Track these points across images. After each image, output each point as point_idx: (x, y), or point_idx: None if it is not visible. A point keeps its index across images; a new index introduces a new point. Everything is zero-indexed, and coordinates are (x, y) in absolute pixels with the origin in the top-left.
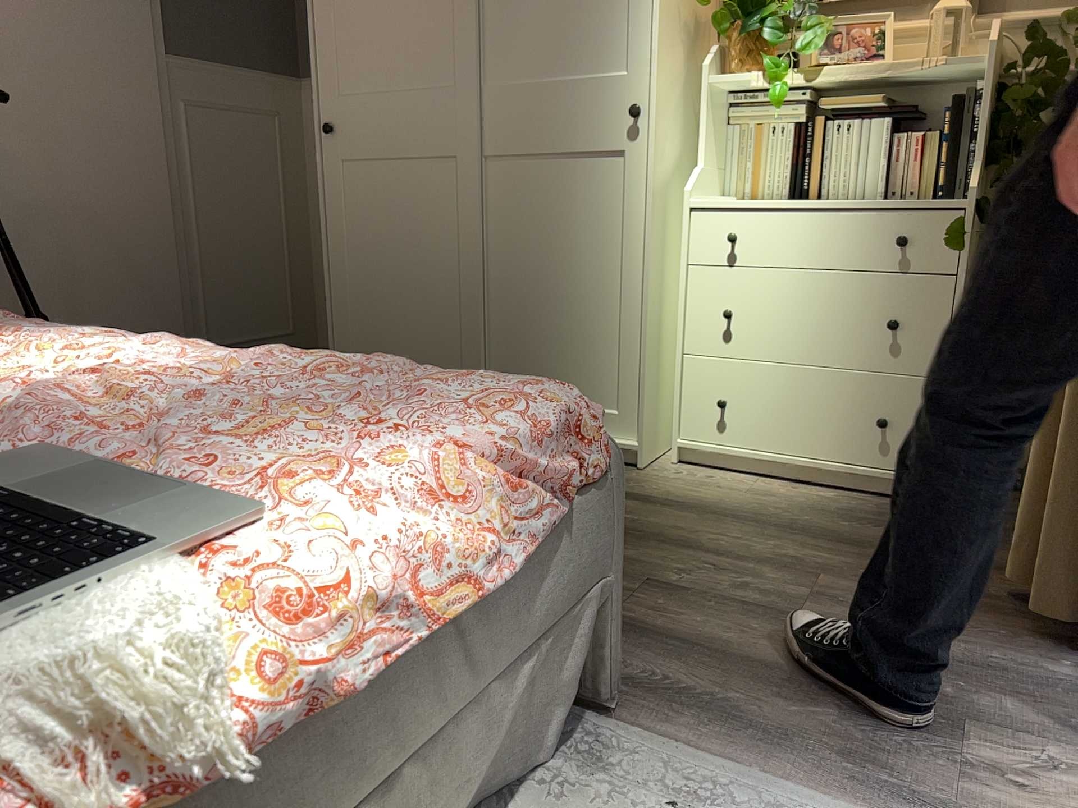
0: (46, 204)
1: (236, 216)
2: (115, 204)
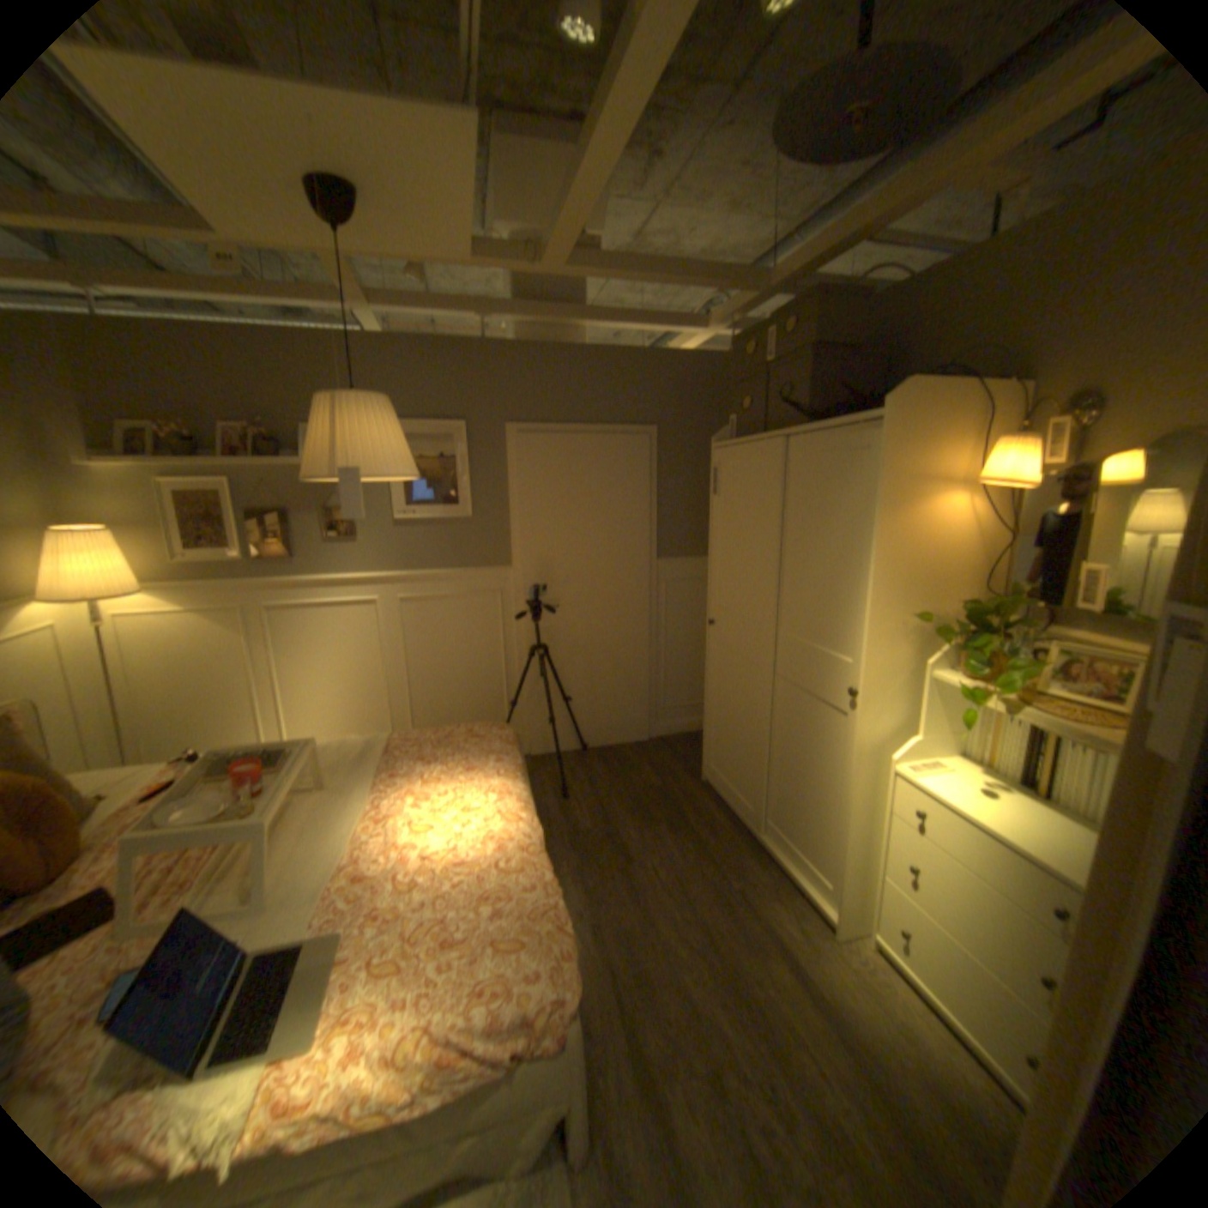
0: (581, 642)
1: (687, 638)
2: (615, 639)
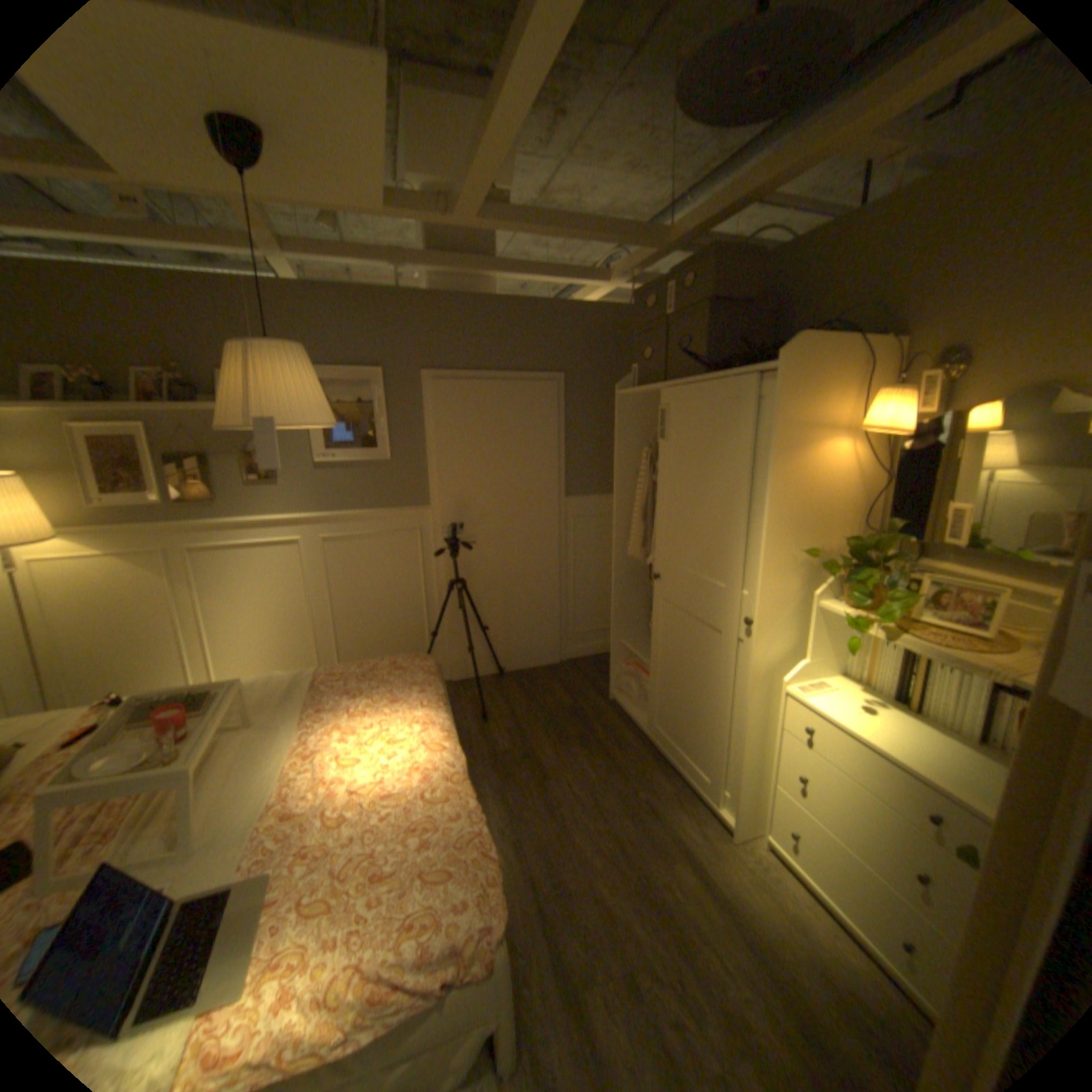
0: (496, 575)
1: (594, 569)
2: (528, 571)
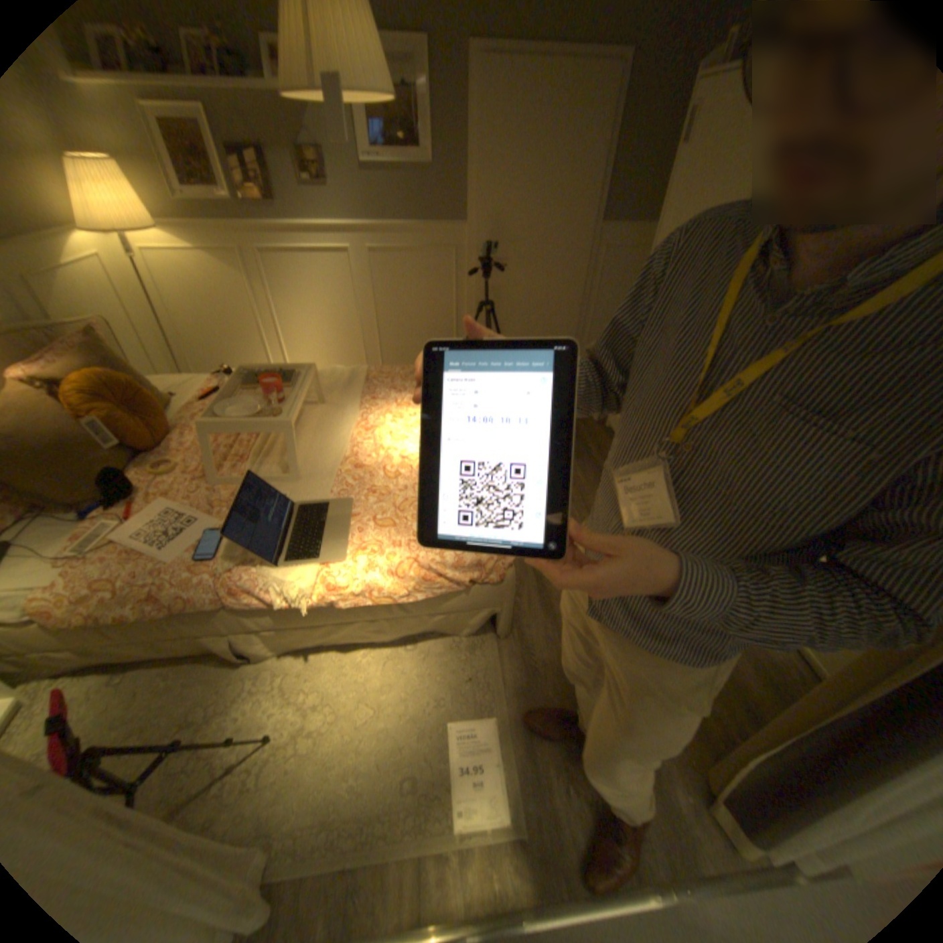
0: (522, 302)
1: (615, 305)
2: (552, 301)
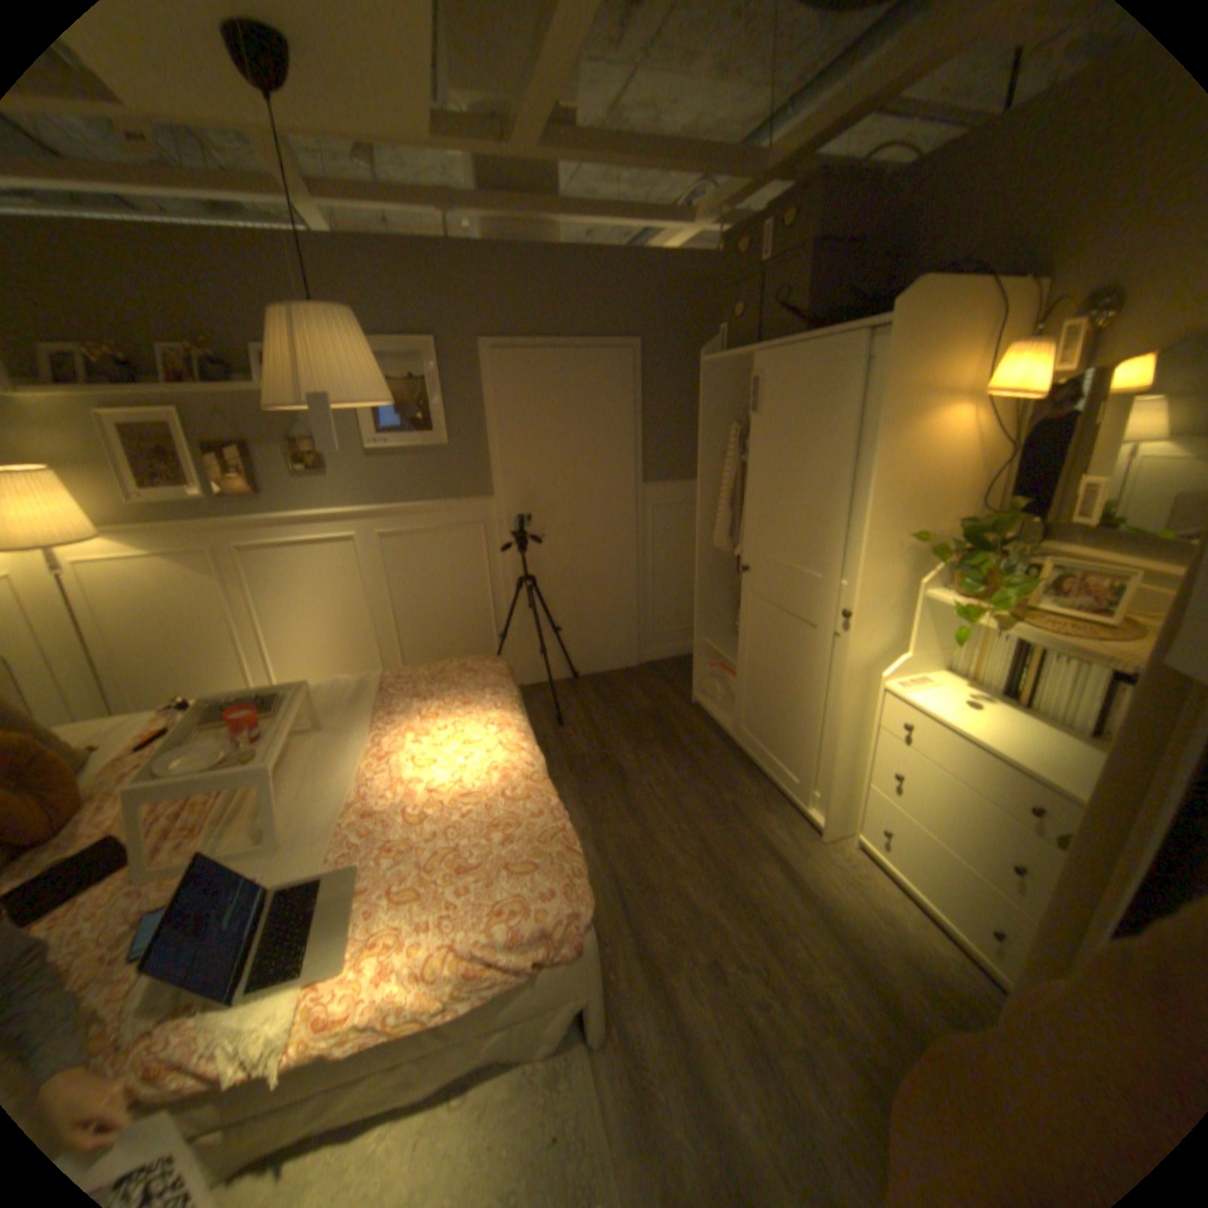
0: (569, 571)
1: (675, 563)
2: (603, 567)
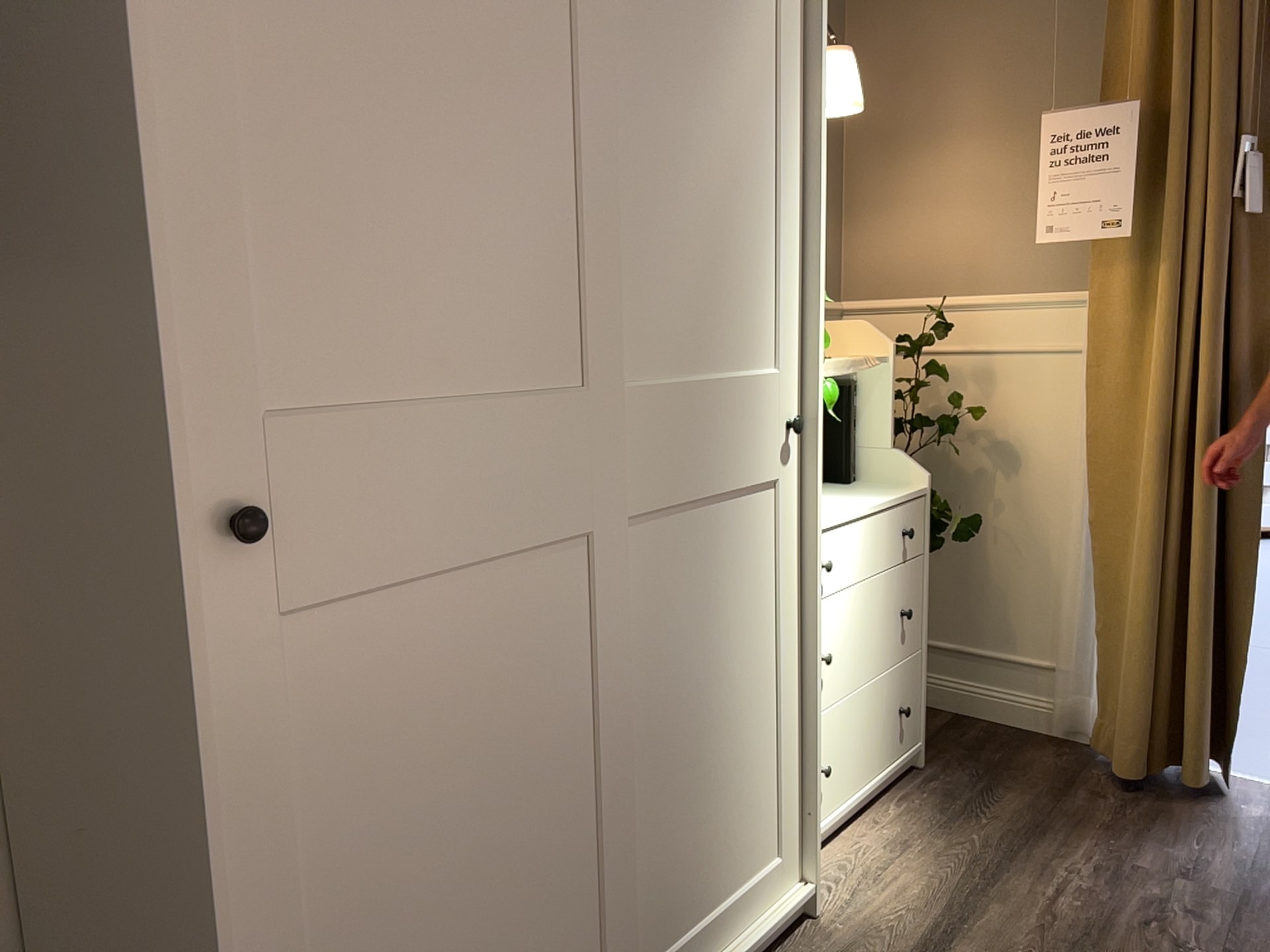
0: None
1: None
2: None
